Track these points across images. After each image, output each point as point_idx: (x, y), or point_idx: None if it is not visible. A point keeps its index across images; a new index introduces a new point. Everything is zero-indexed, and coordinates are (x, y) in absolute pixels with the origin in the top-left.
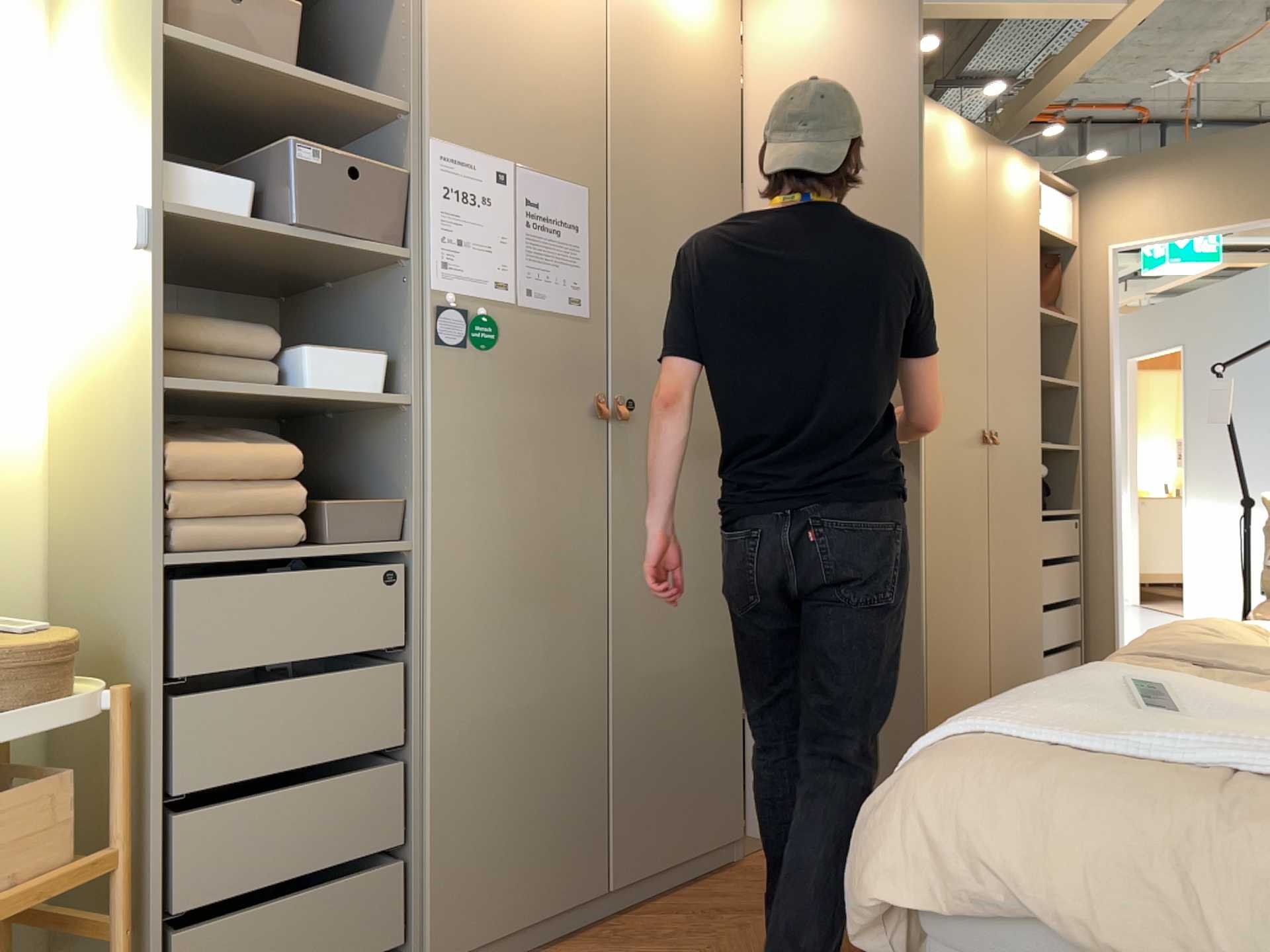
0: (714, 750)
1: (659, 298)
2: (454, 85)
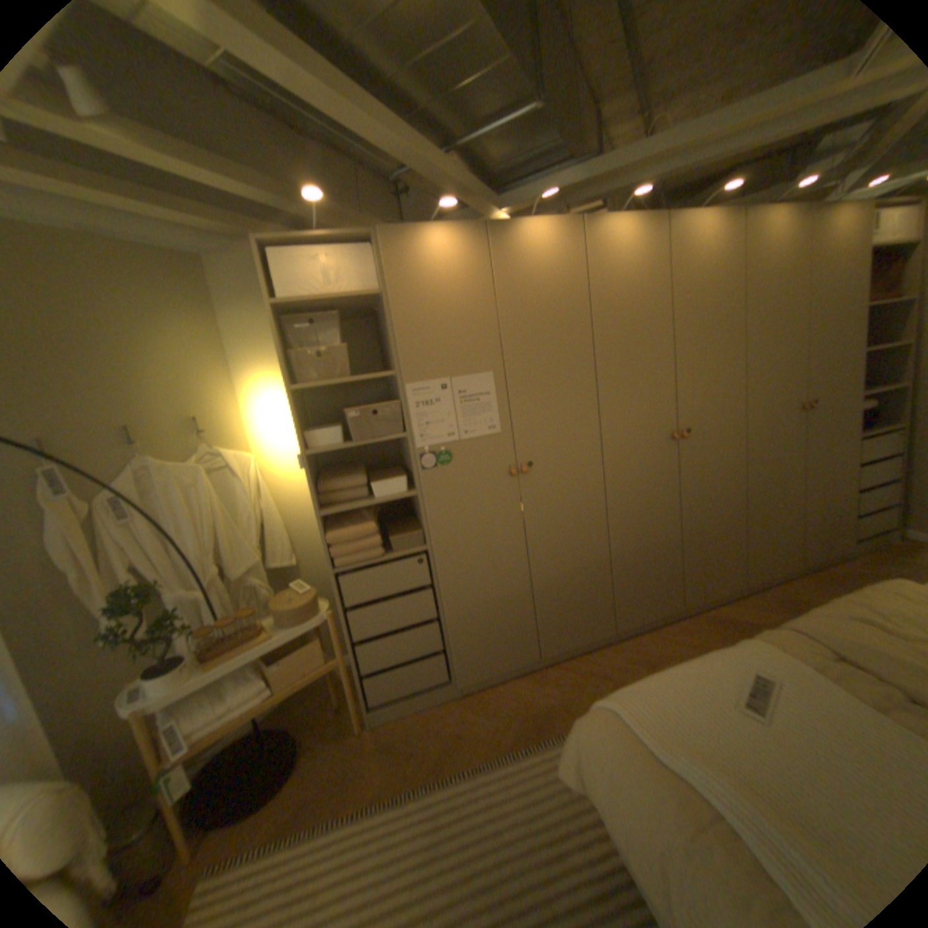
0: (594, 602)
1: (540, 410)
2: (412, 356)
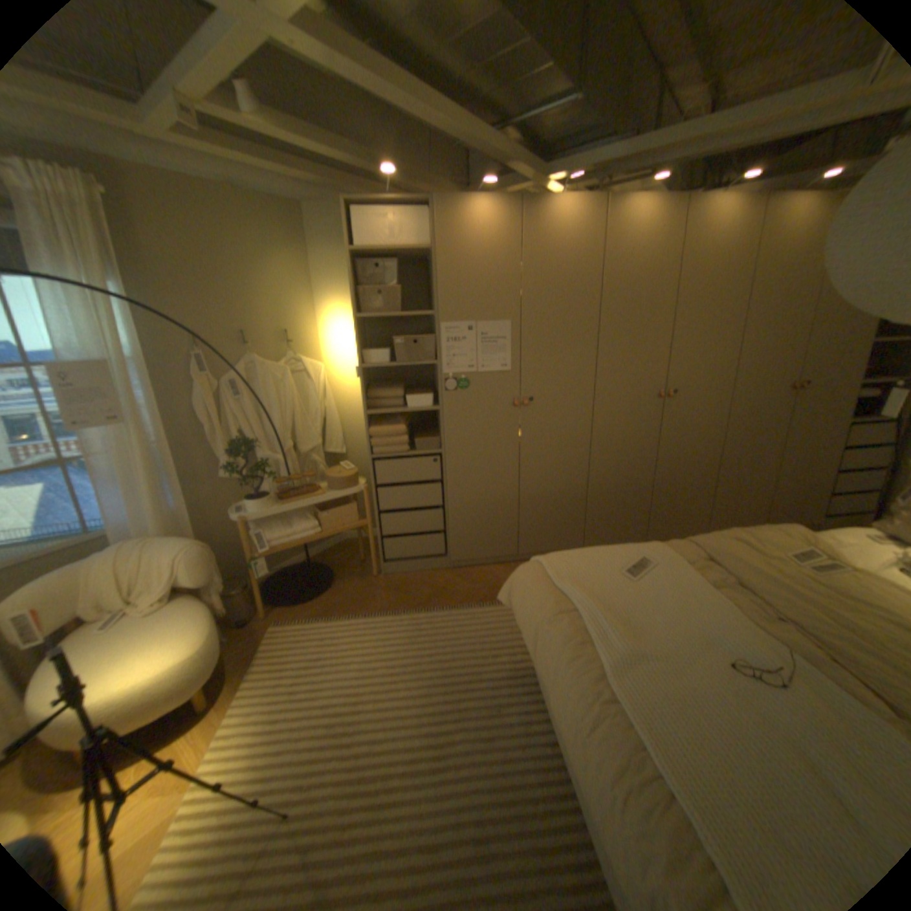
0: (567, 518)
1: (545, 357)
2: (448, 300)
